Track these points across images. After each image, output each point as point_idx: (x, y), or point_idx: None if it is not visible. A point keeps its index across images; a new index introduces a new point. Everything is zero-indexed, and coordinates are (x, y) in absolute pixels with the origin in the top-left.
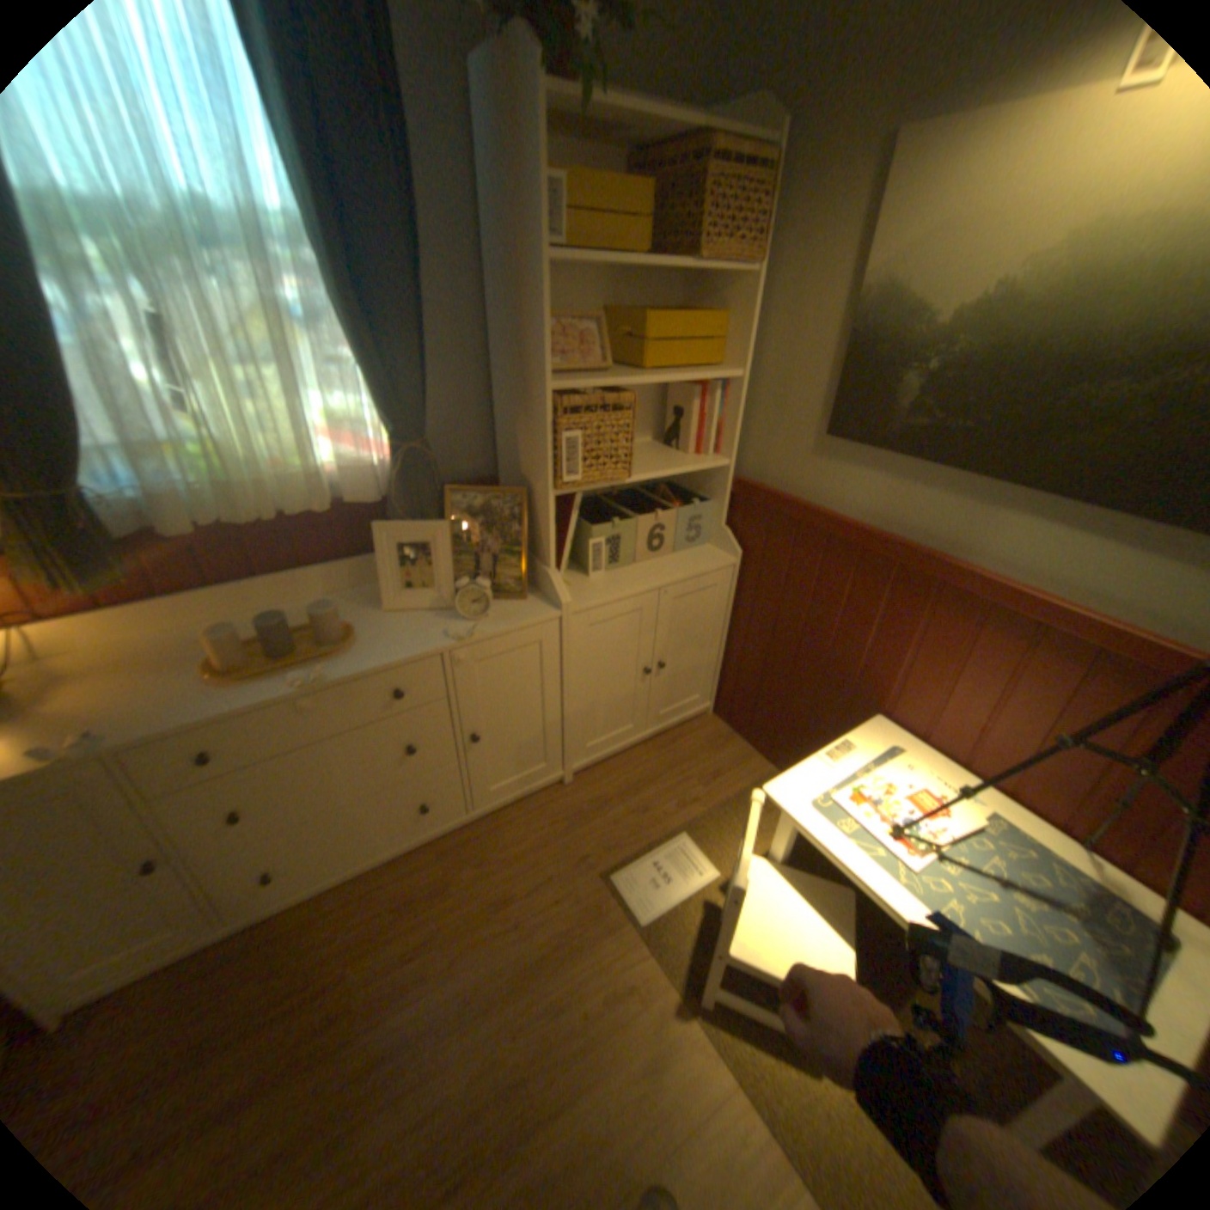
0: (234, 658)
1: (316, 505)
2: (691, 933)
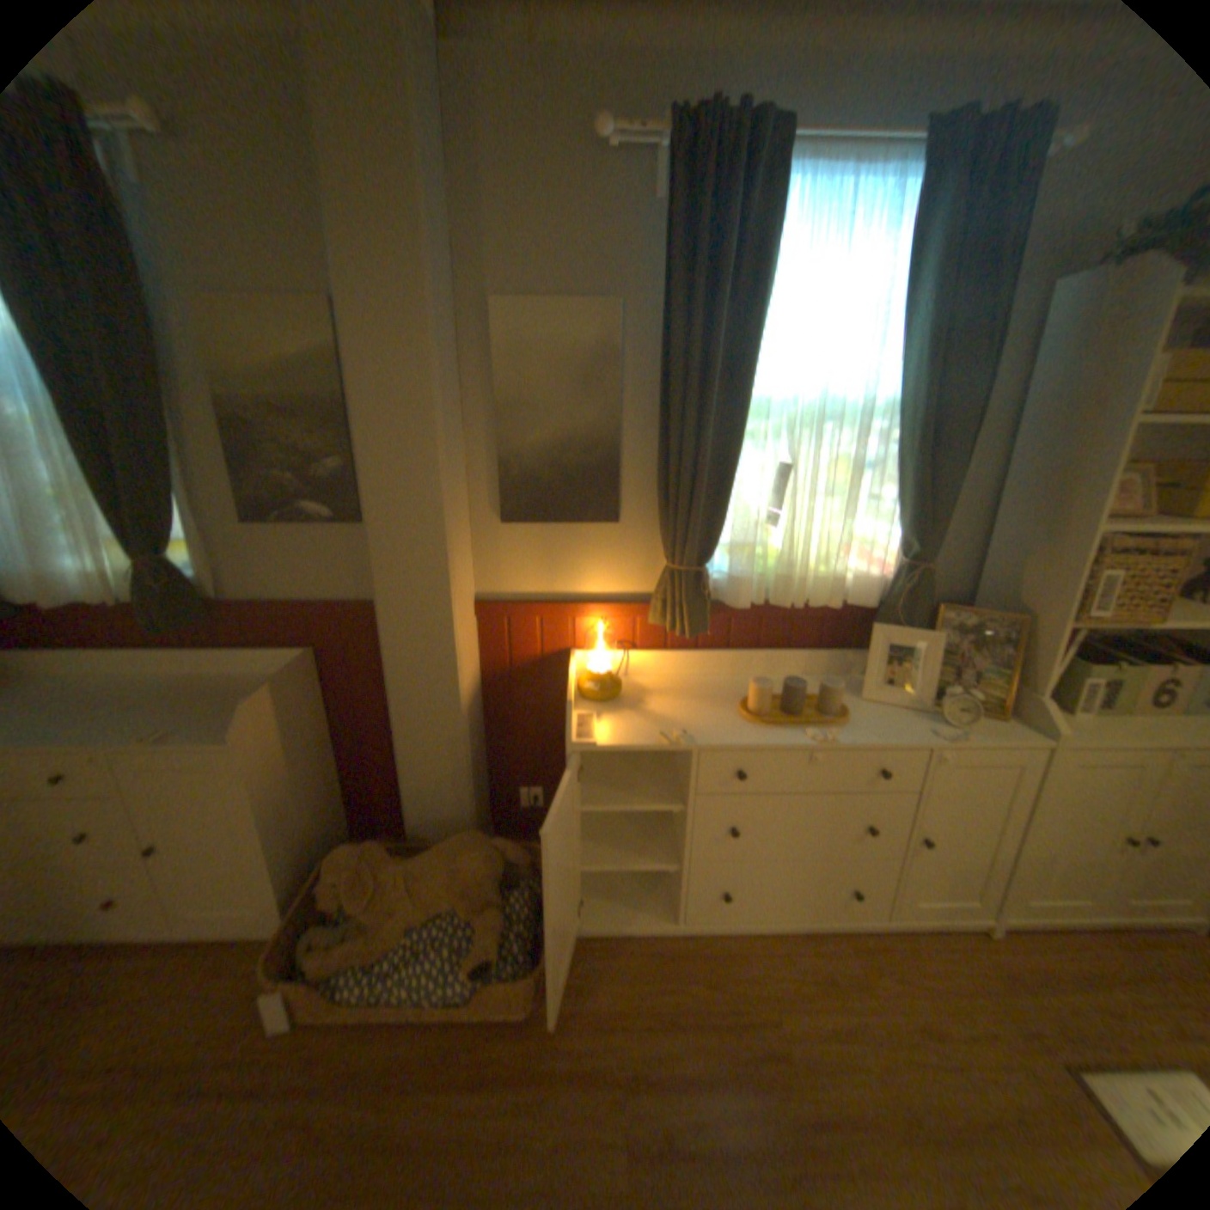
0: (765, 707)
1: (833, 603)
2: None
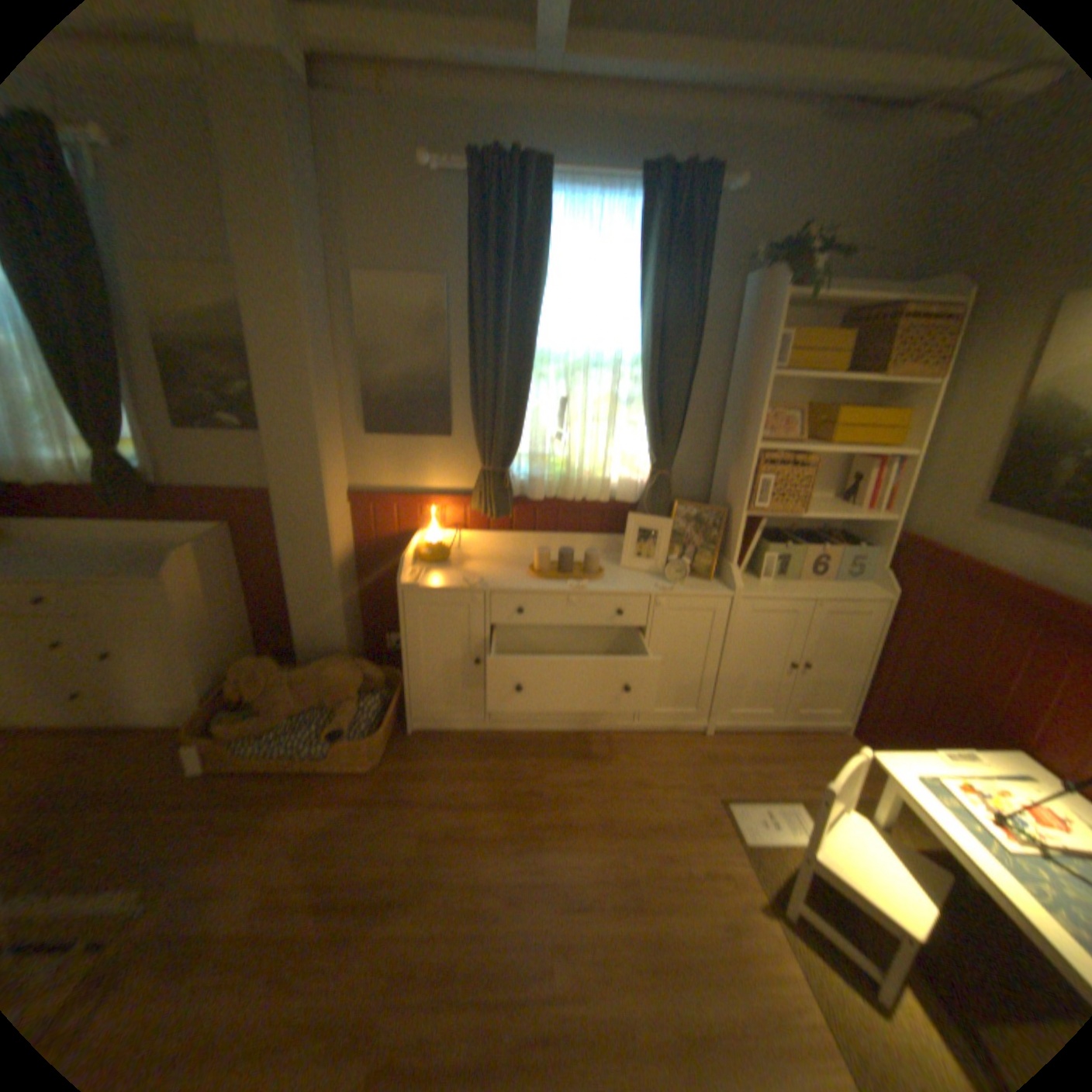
0: (543, 568)
1: (600, 499)
2: (789, 871)
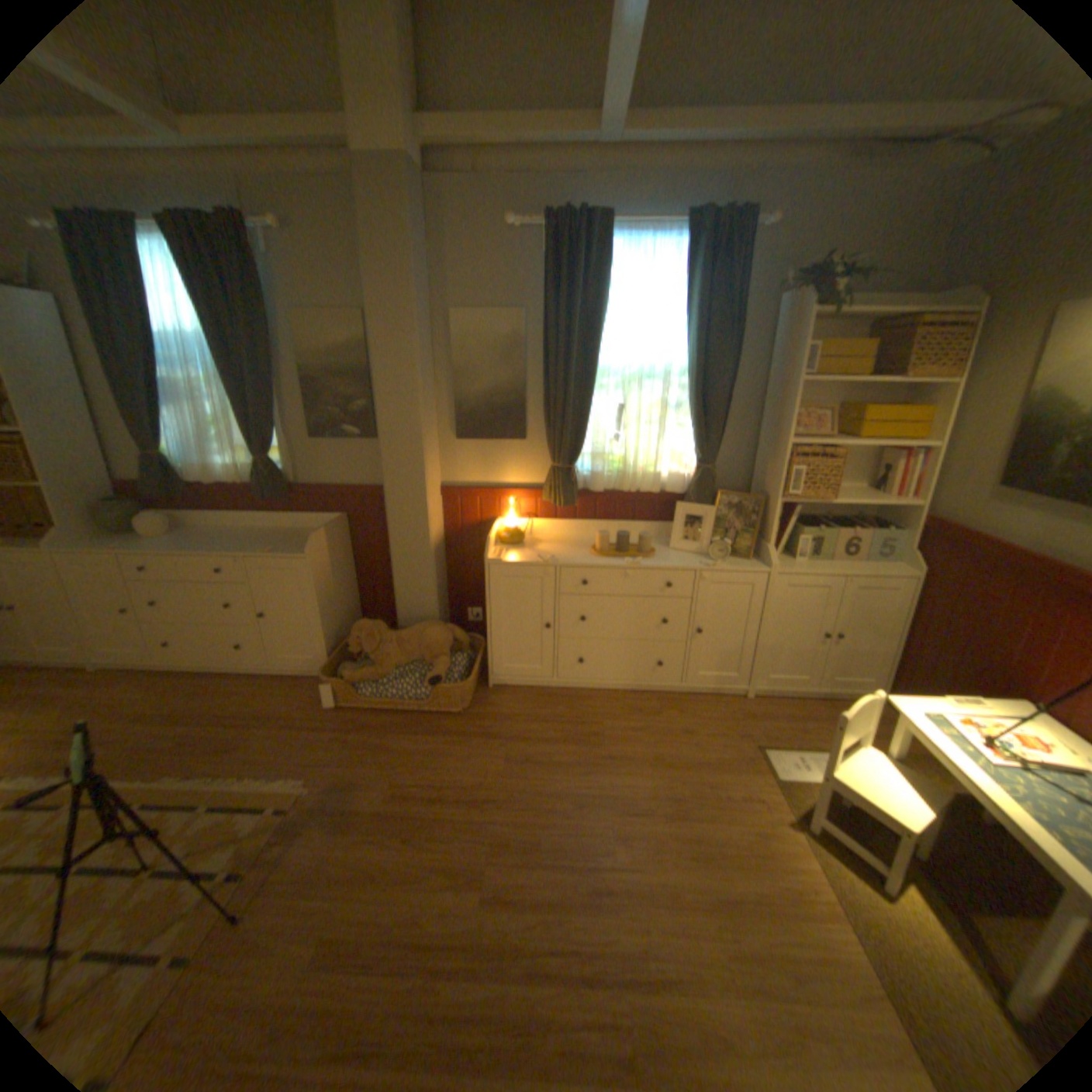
0: (603, 547)
1: (652, 490)
2: (816, 799)
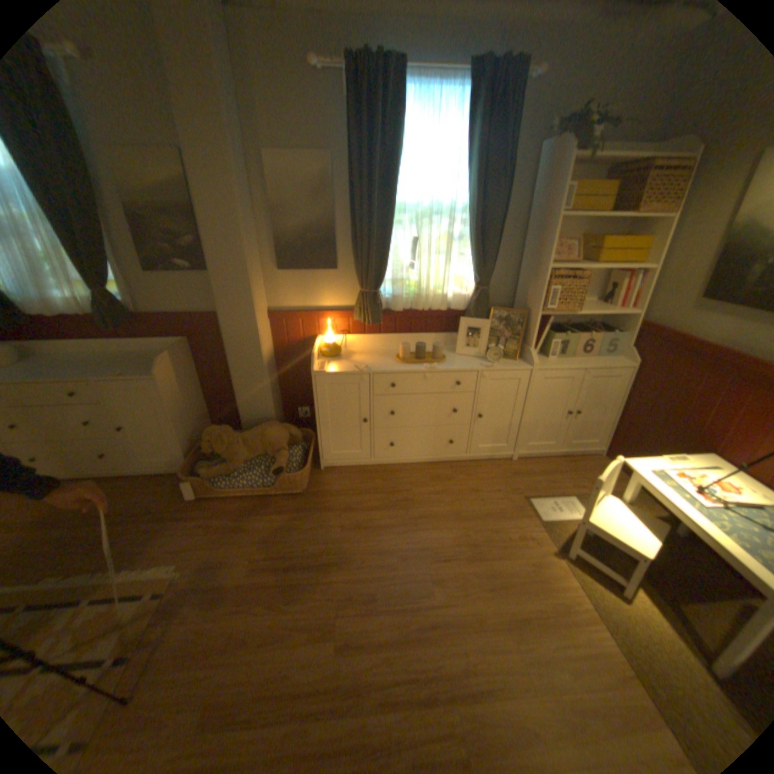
0: (406, 356)
1: (441, 308)
2: (569, 533)
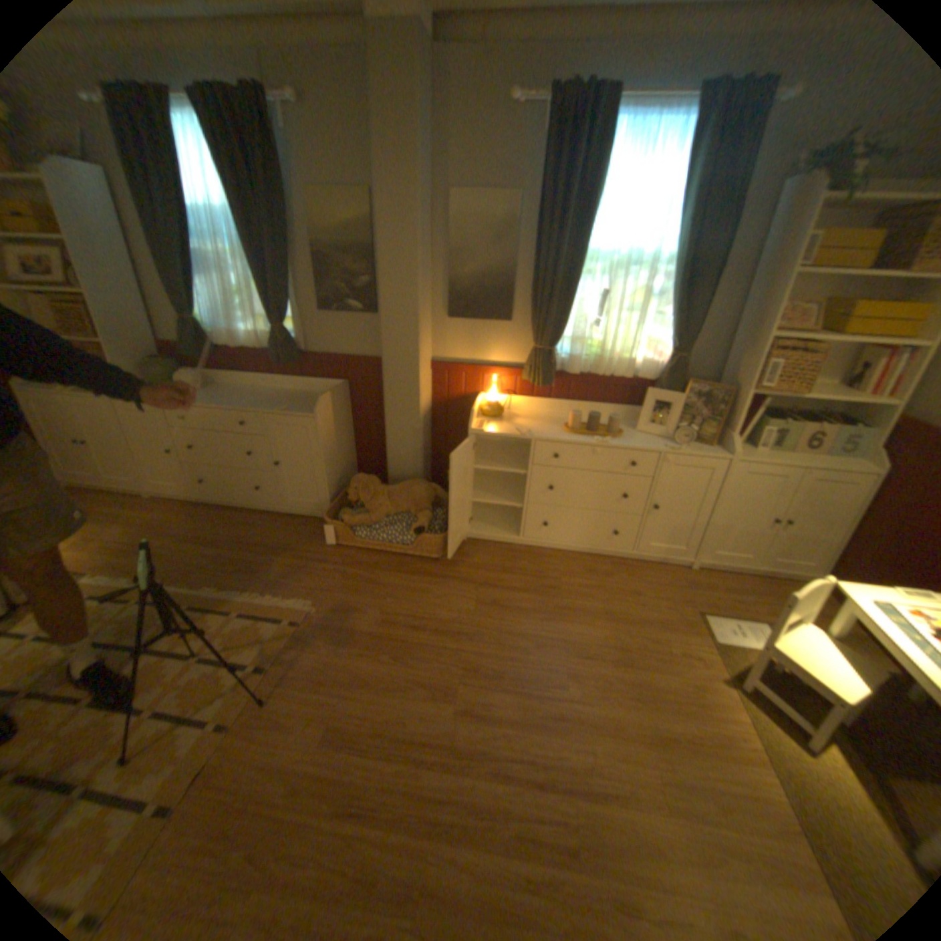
0: (575, 425)
1: (626, 375)
2: (749, 663)
